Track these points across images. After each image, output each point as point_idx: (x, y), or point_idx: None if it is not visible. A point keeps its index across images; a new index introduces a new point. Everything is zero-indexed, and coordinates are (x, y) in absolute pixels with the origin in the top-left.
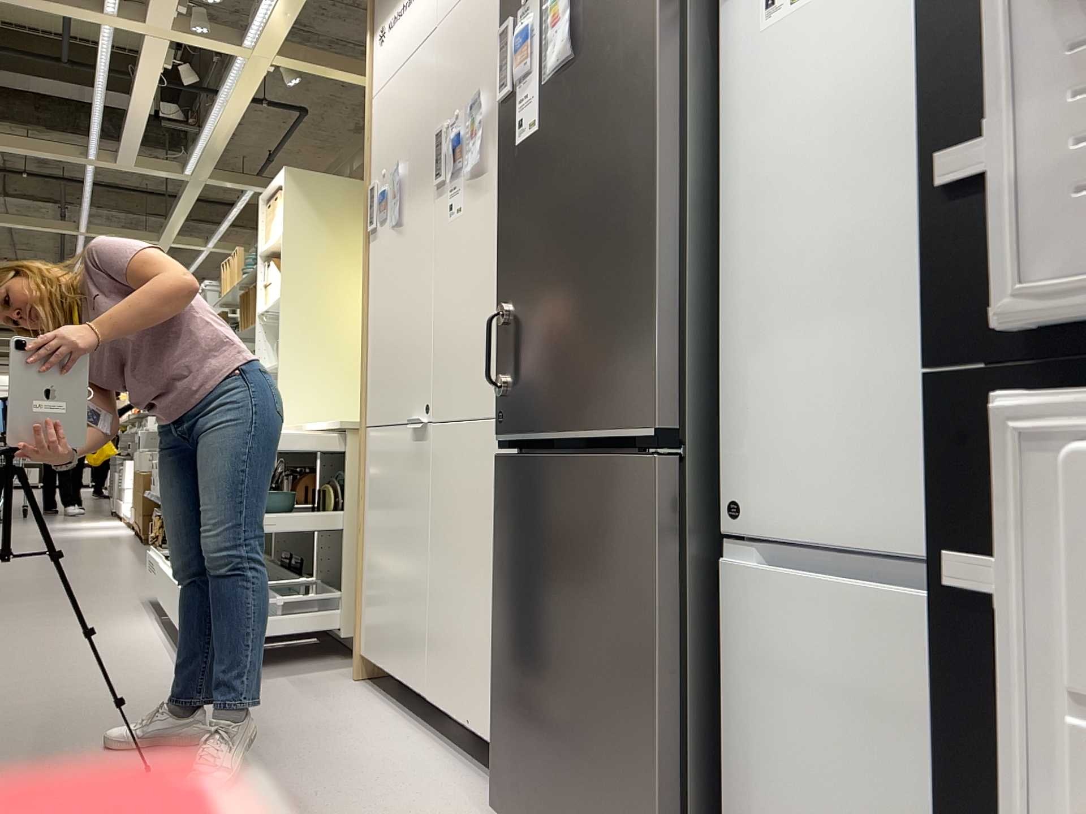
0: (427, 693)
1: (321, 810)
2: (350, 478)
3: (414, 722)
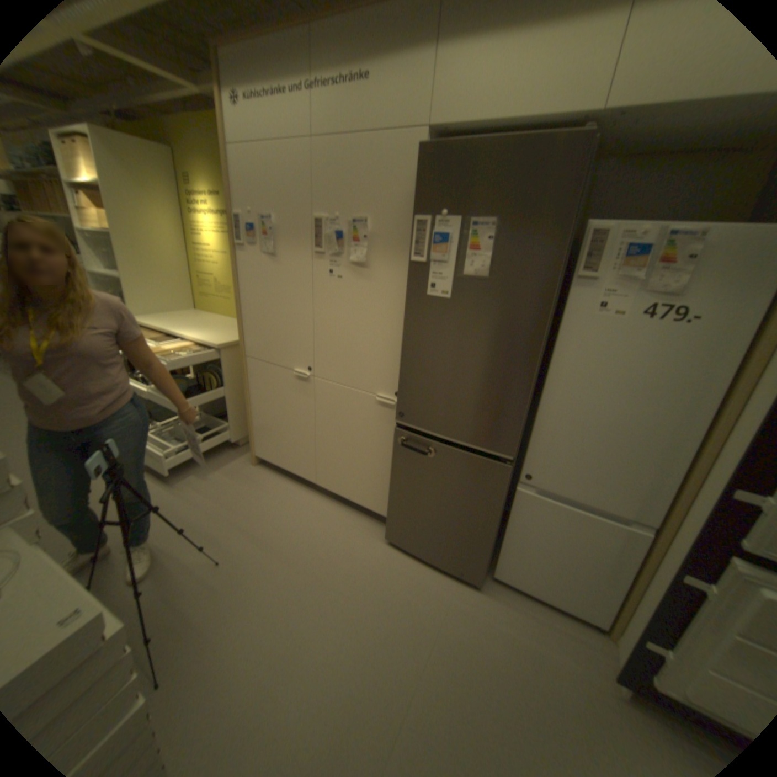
0: (316, 481)
1: (317, 556)
2: (227, 371)
3: (304, 488)
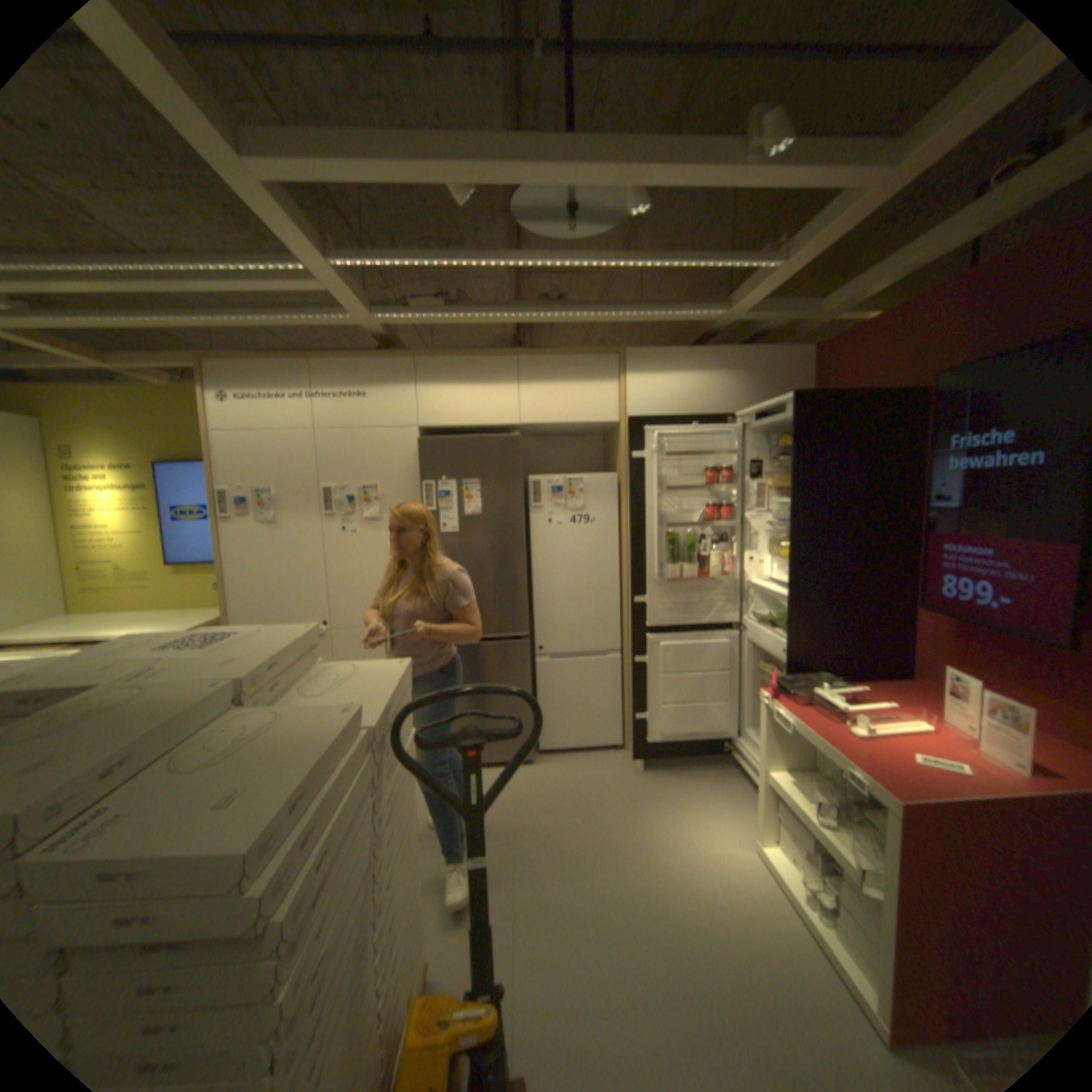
0: None
1: None
2: None
3: None
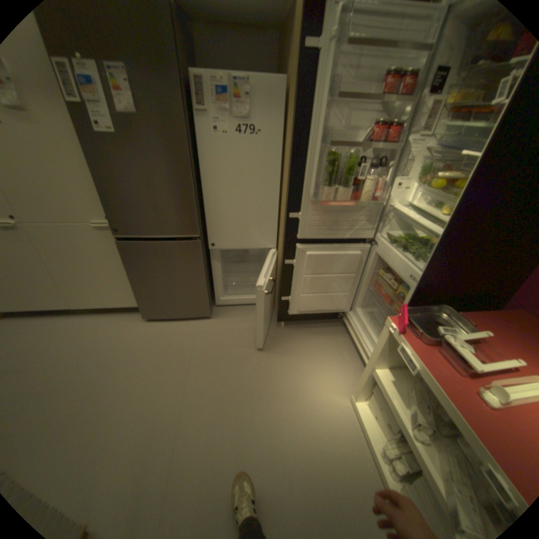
0: (70, 307)
1: (94, 351)
2: None
3: (62, 317)
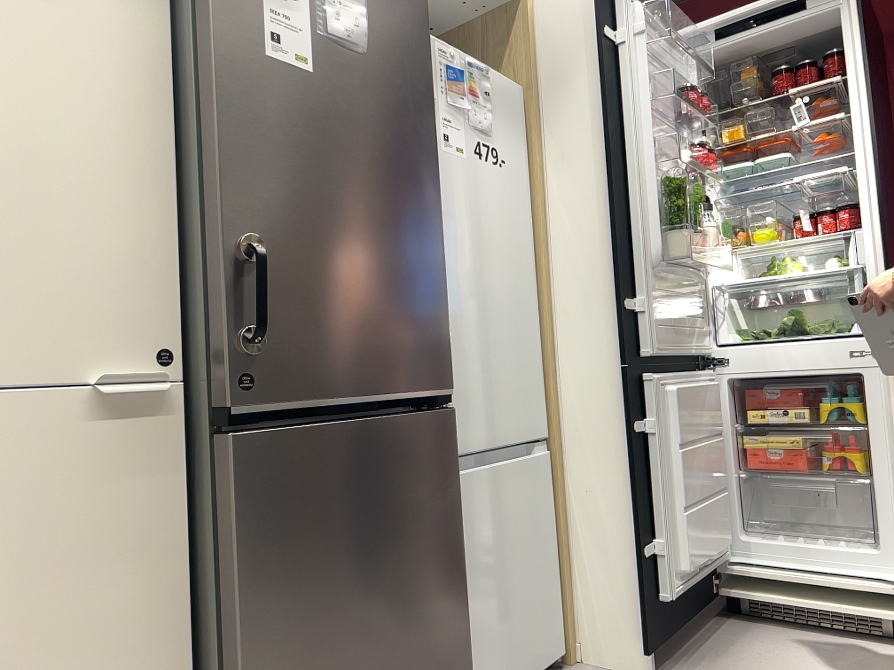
0: None
1: None
2: None
3: None
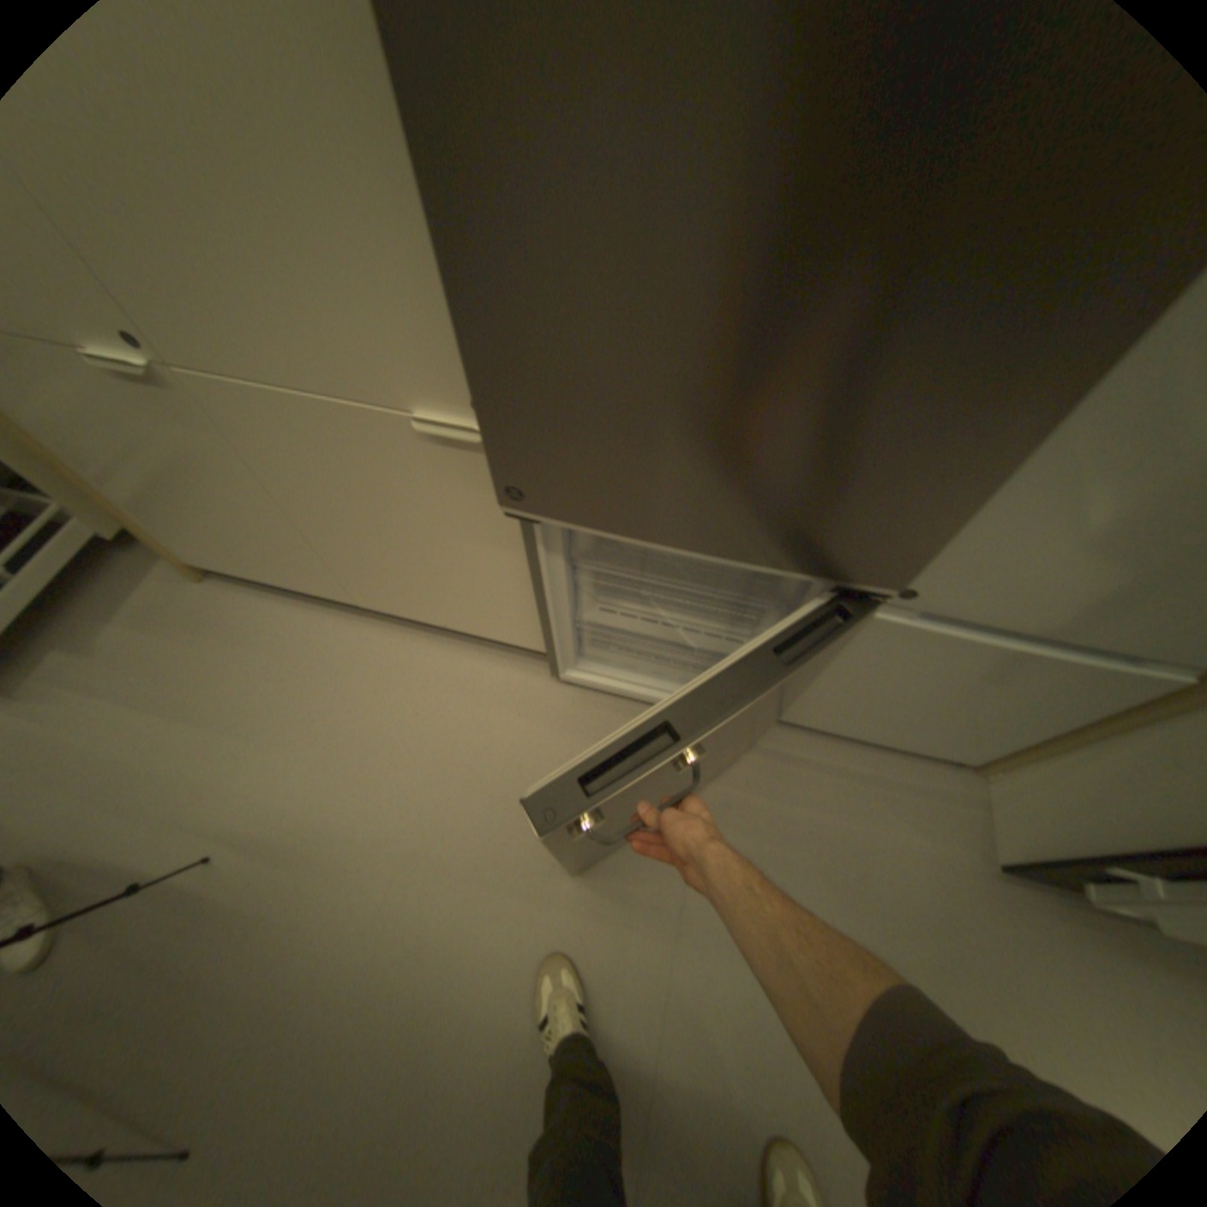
0: (353, 602)
1: (414, 774)
2: None
3: (336, 610)
